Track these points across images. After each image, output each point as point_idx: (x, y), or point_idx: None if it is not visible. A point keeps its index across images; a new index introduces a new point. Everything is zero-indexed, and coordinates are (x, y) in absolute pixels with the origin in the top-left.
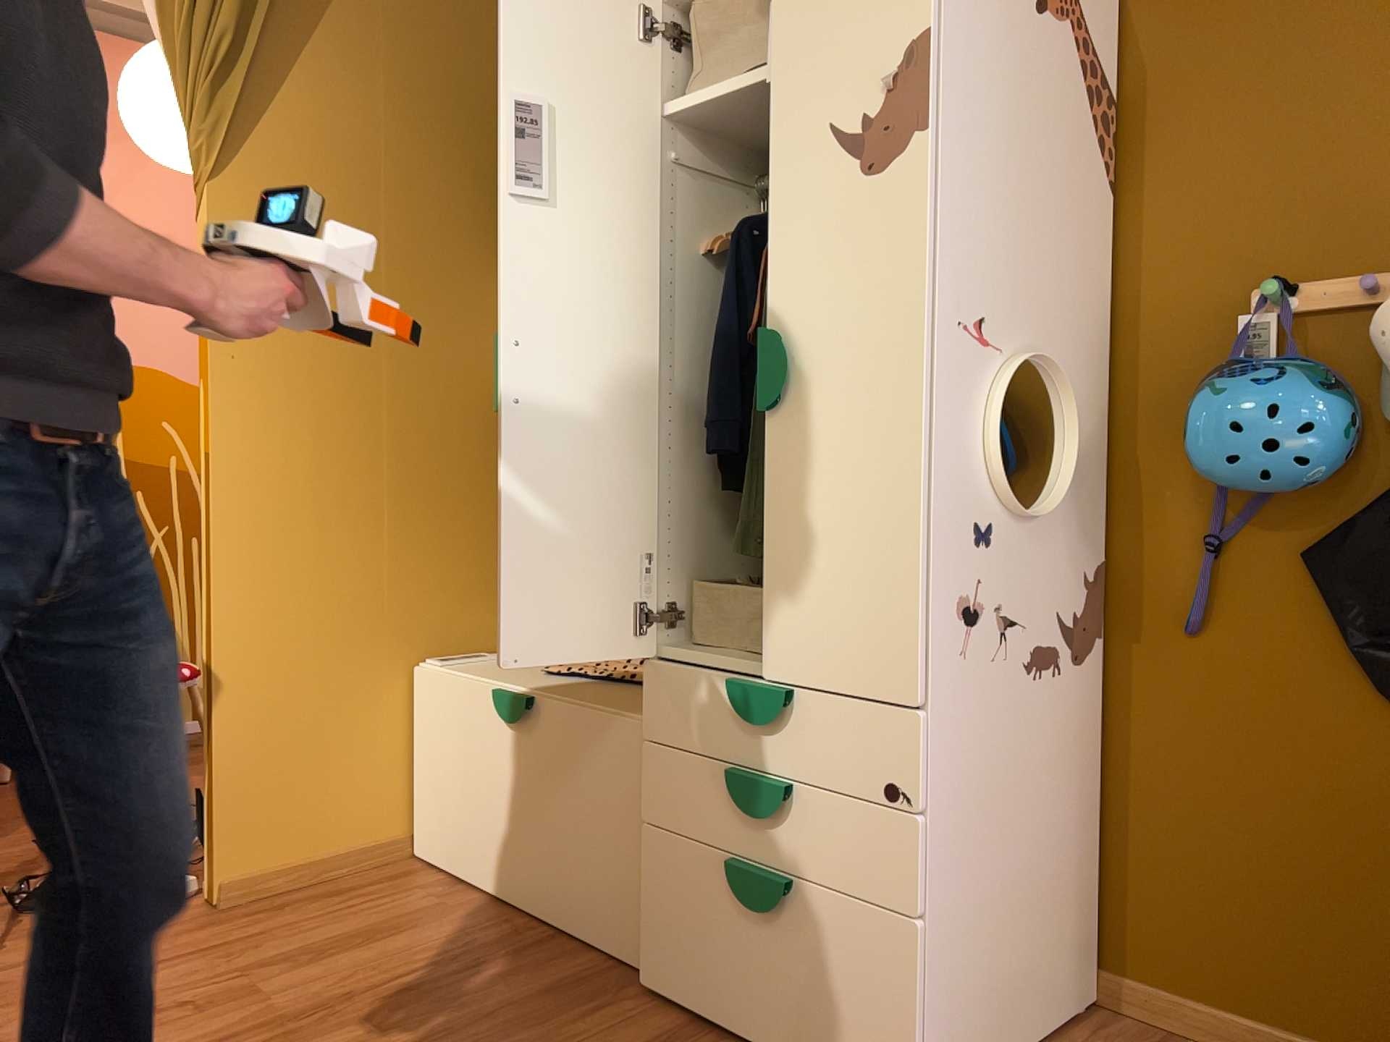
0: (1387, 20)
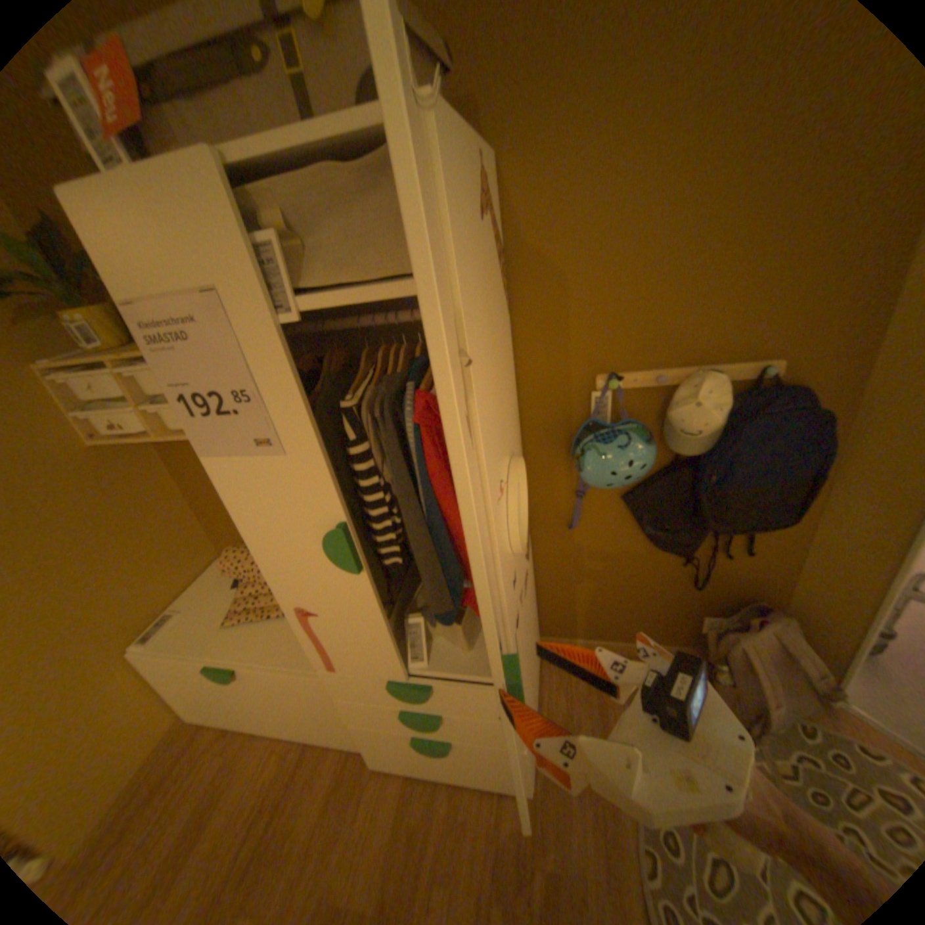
0: (678, 208)
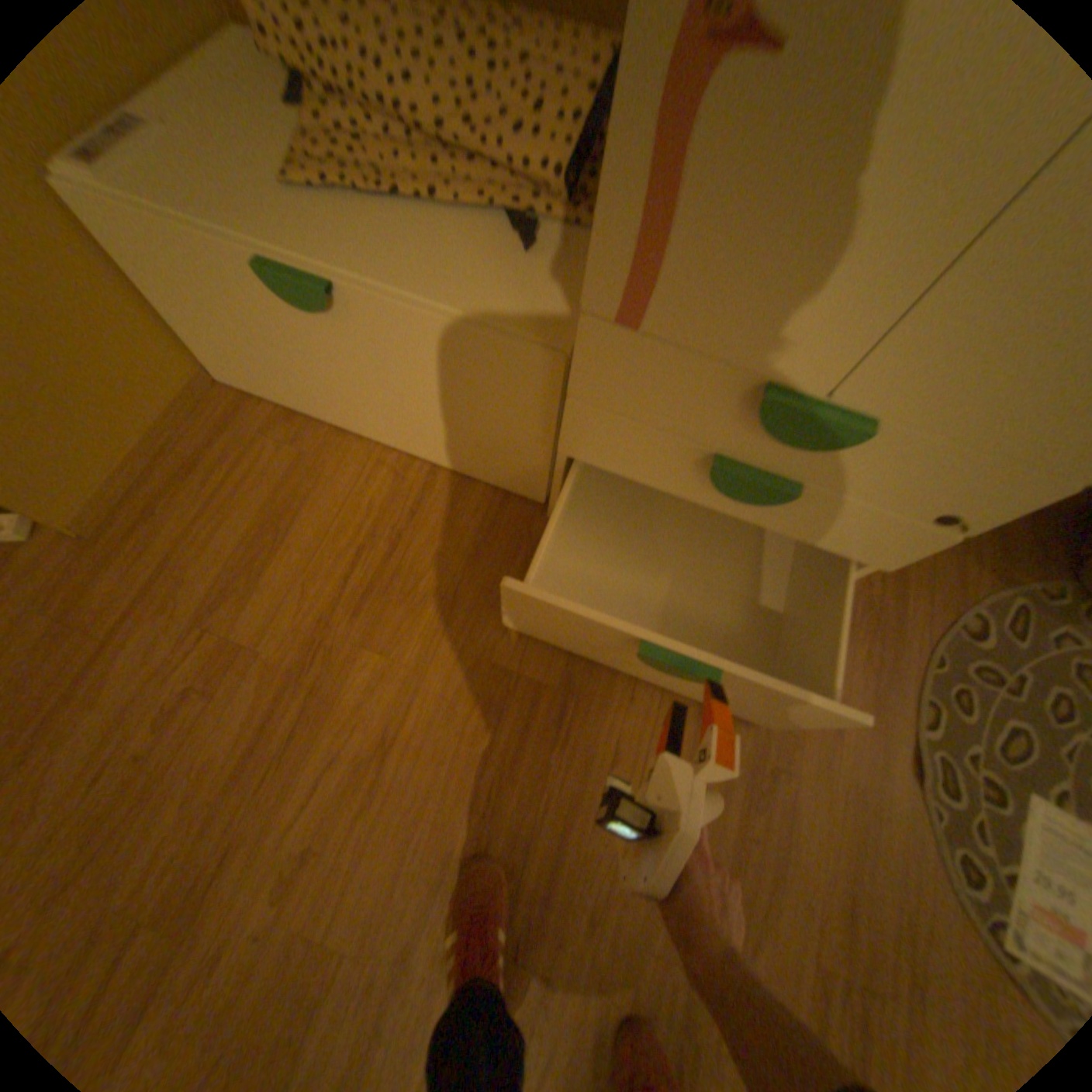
0: None
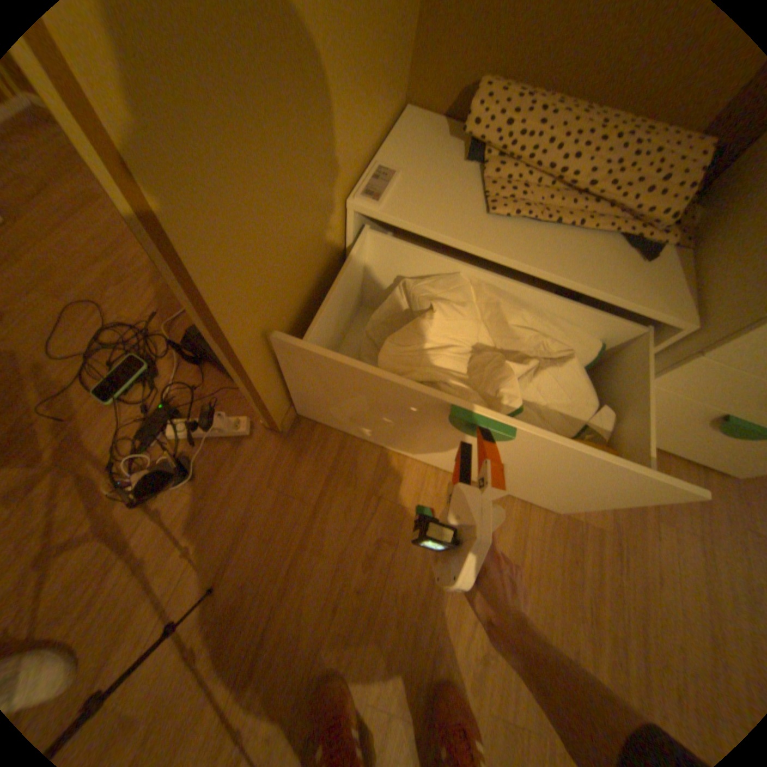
0: None
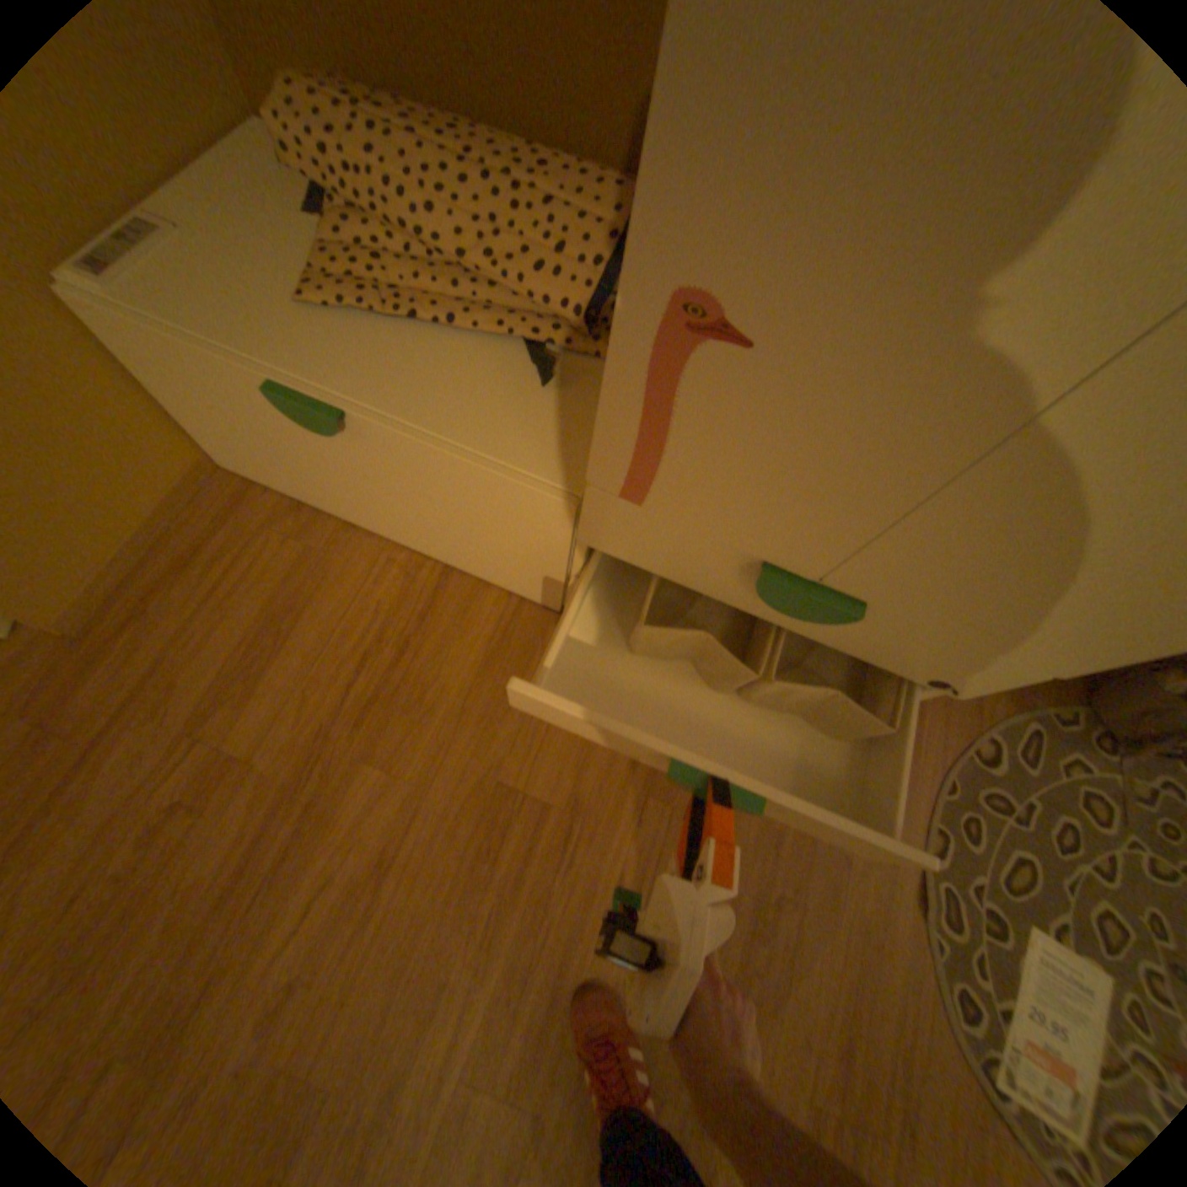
0: None
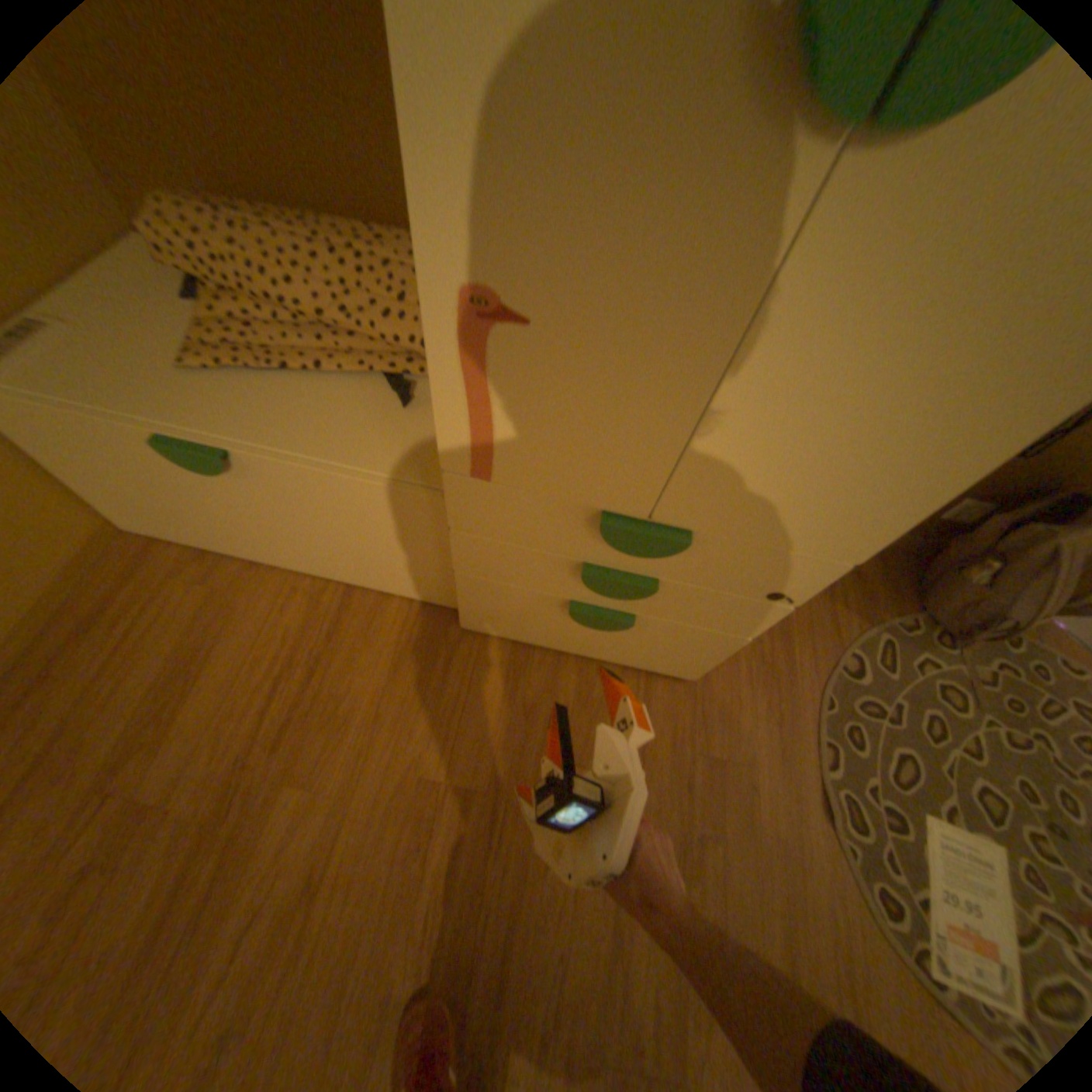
0: None
